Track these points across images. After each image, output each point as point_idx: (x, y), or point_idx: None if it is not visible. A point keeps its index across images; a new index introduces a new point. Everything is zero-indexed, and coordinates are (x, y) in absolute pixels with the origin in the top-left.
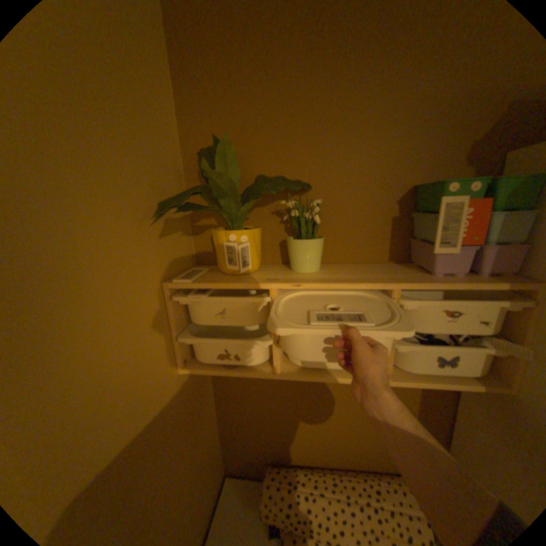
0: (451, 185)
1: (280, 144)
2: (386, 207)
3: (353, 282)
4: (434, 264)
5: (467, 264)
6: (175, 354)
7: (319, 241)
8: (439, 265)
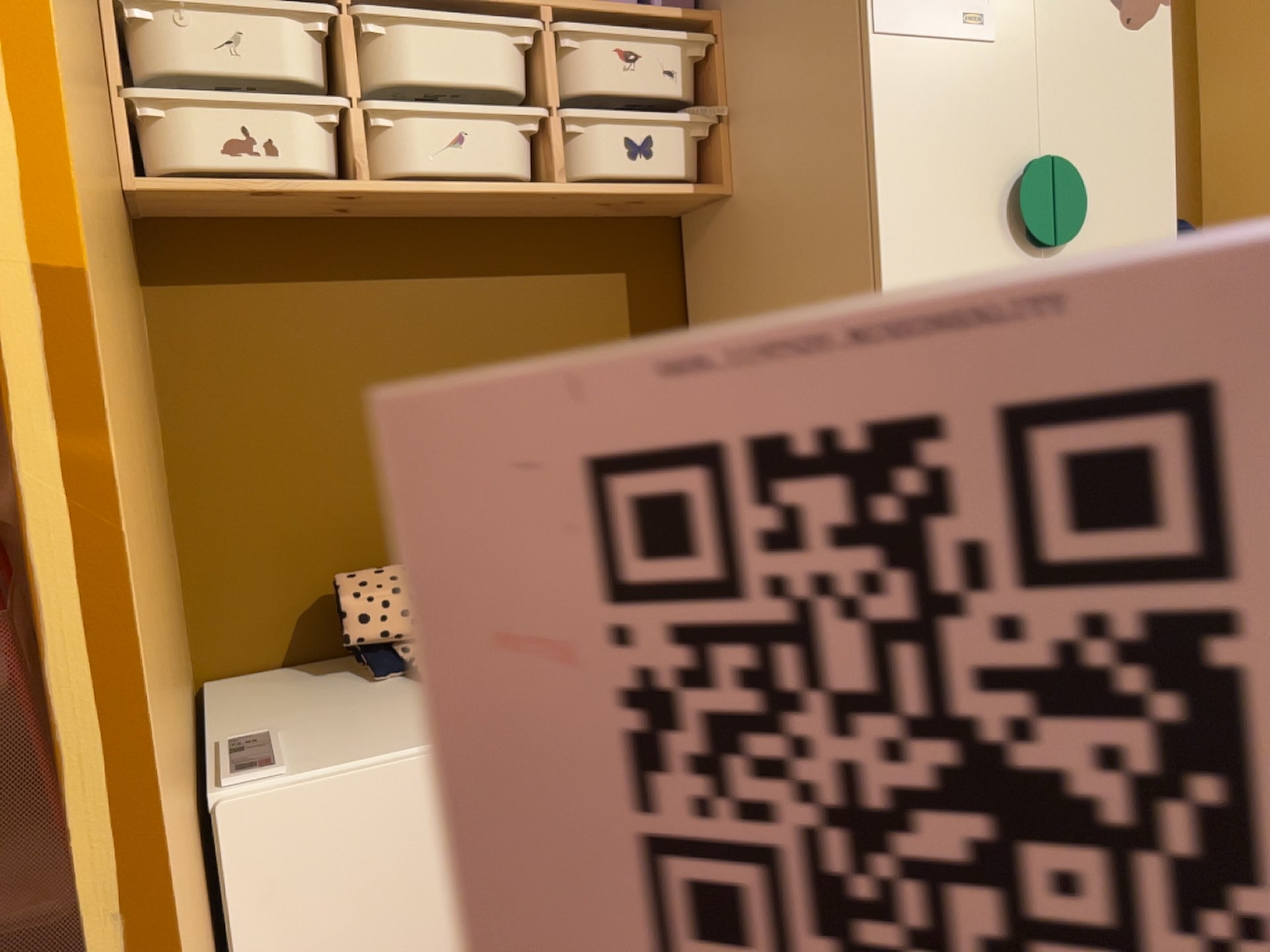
0: None
1: None
2: None
3: None
4: None
5: None
6: (119, 136)
7: None
8: None
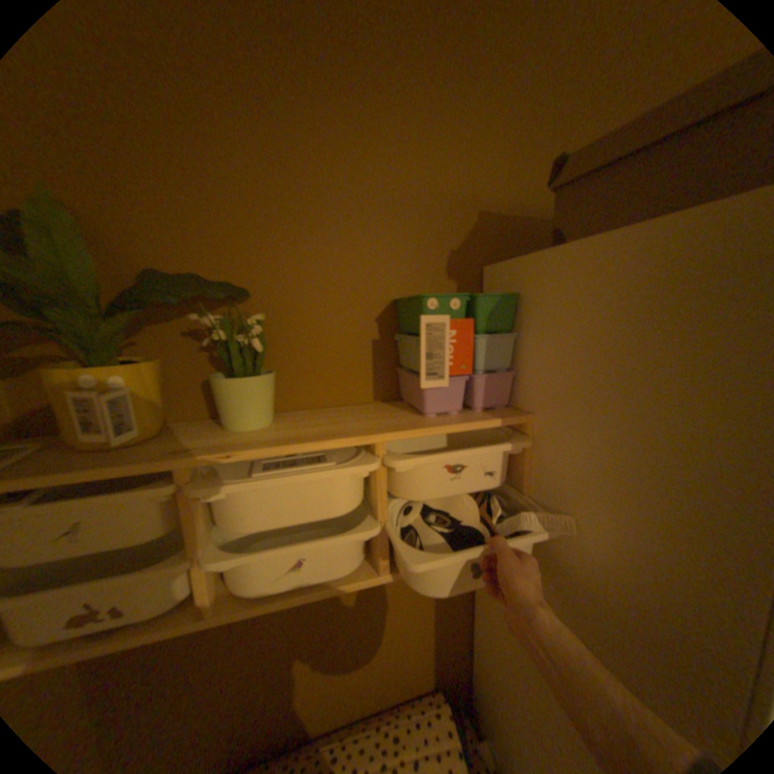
0: (429, 302)
1: (190, 223)
2: (363, 327)
3: (320, 439)
4: (423, 401)
5: (458, 399)
6: None
7: (265, 379)
8: (429, 402)
